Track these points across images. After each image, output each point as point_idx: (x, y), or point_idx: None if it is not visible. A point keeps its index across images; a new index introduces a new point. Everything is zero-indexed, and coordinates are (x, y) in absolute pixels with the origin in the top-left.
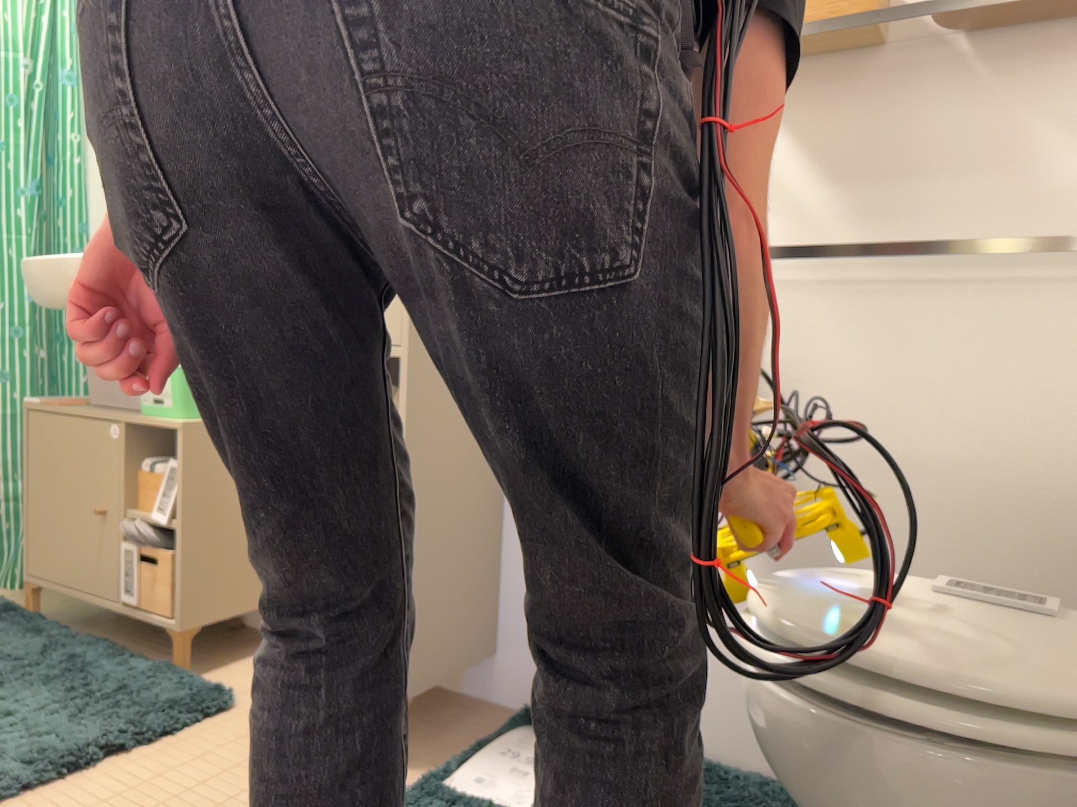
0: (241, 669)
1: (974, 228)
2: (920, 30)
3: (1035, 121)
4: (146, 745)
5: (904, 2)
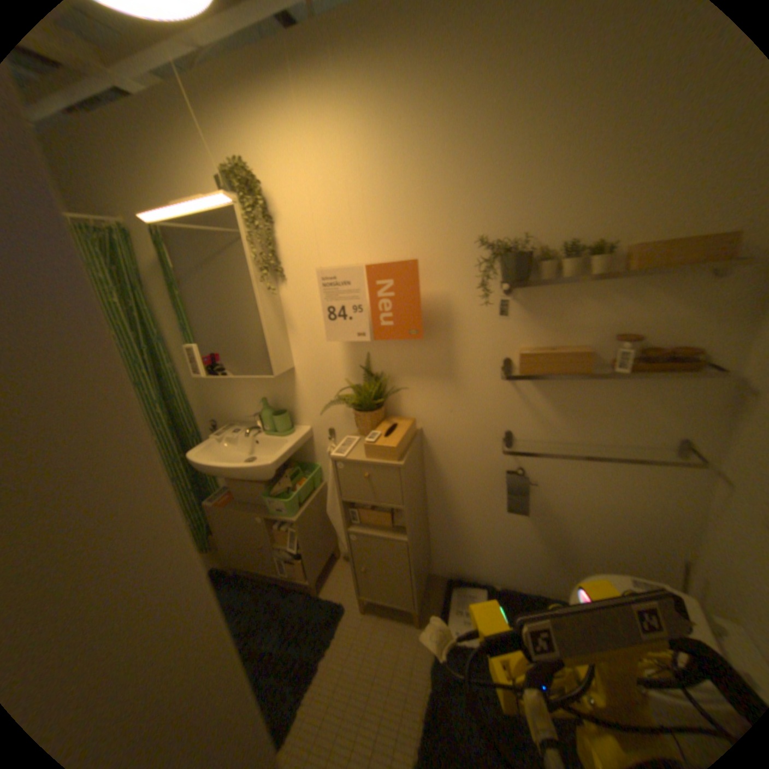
0: (331, 587)
1: (625, 436)
2: (605, 361)
3: (651, 401)
4: (326, 655)
5: (598, 350)
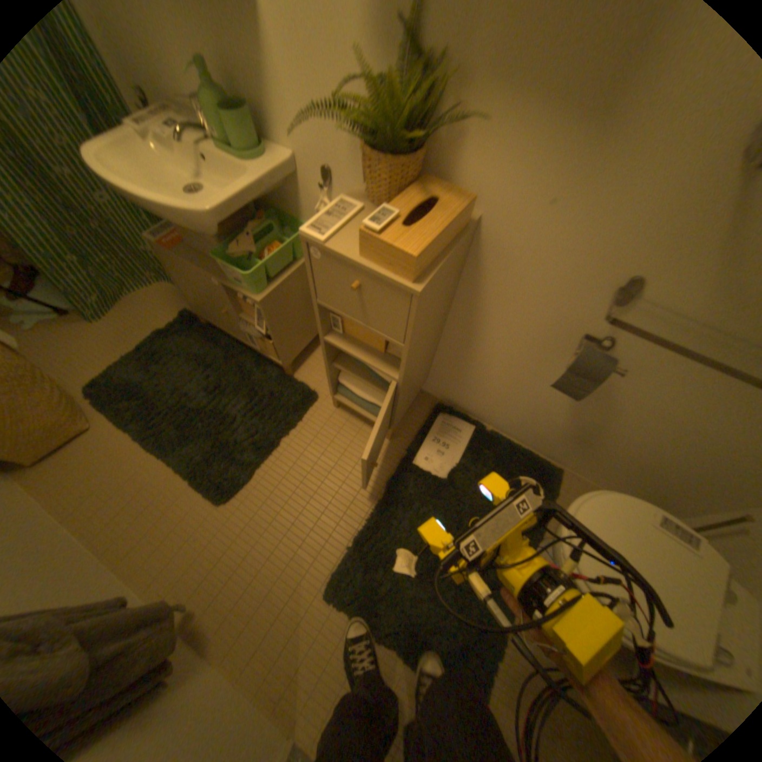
0: (311, 369)
1: None
2: None
3: None
4: (292, 434)
5: None
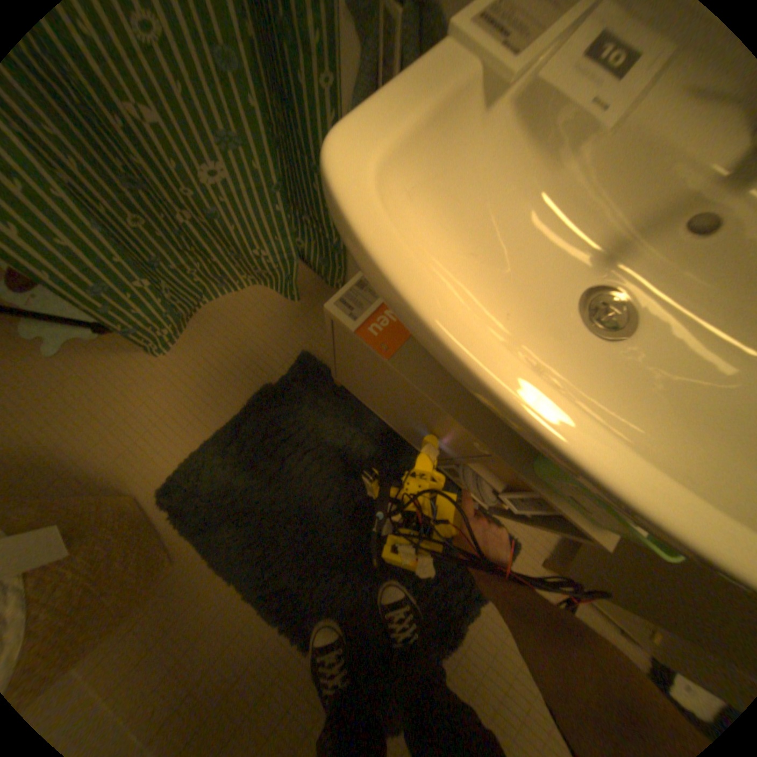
0: None
1: None
2: None
3: None
4: (484, 613)
5: None
